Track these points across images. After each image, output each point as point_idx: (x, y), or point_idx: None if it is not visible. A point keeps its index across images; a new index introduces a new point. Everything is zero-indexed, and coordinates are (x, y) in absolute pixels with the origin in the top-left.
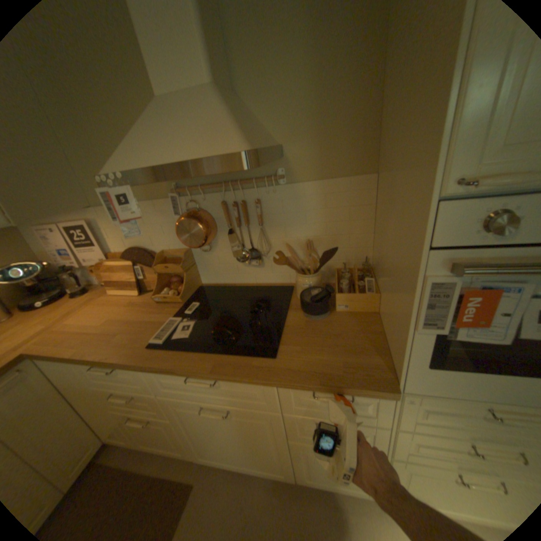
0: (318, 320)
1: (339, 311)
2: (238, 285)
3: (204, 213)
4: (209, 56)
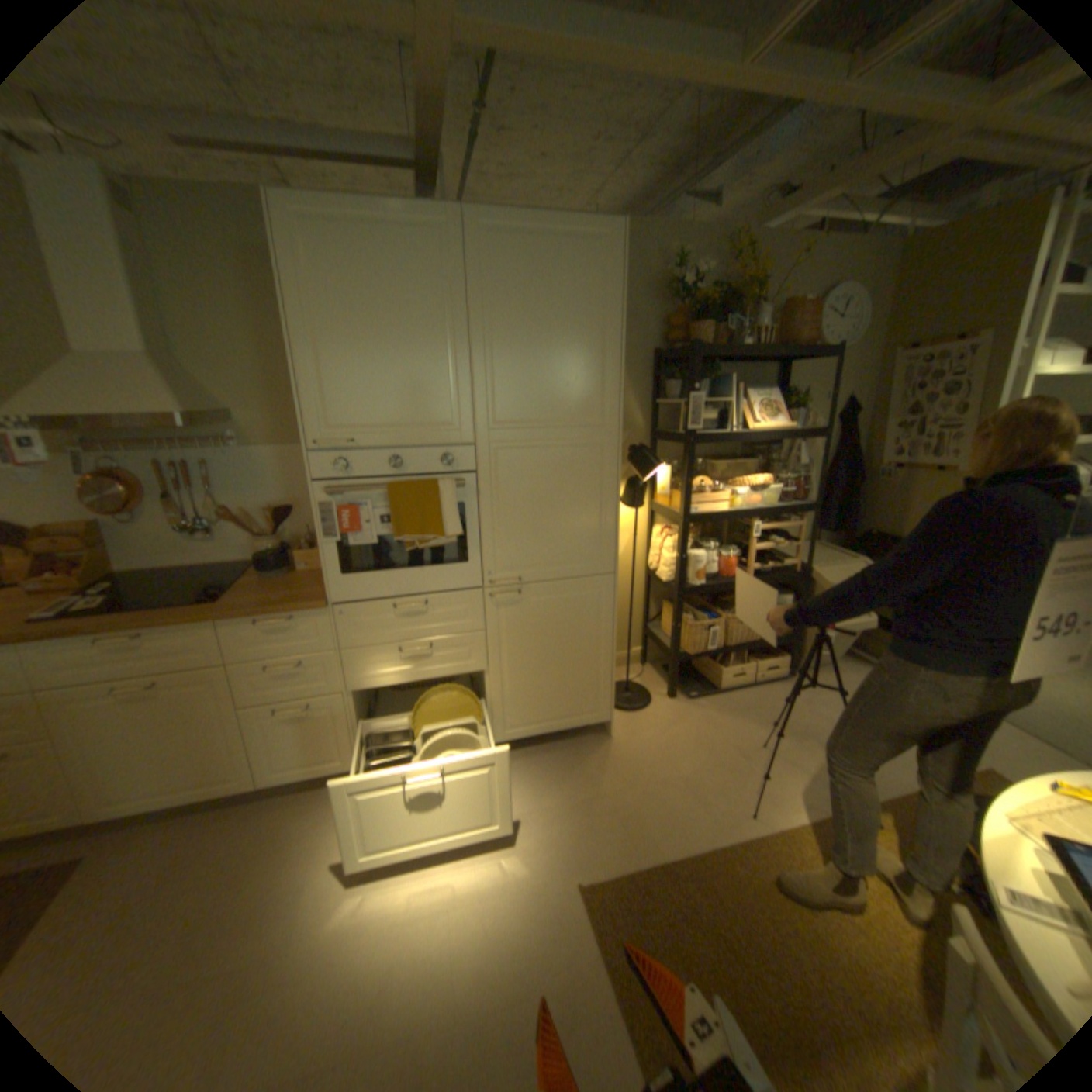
0: (271, 578)
1: (298, 571)
2: (175, 568)
3: (122, 475)
4: (141, 332)
